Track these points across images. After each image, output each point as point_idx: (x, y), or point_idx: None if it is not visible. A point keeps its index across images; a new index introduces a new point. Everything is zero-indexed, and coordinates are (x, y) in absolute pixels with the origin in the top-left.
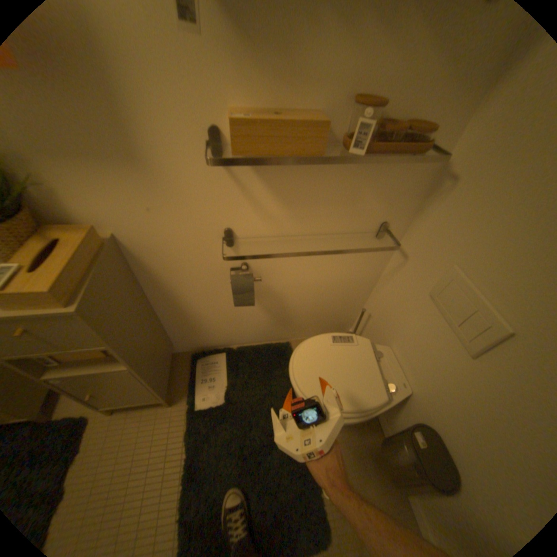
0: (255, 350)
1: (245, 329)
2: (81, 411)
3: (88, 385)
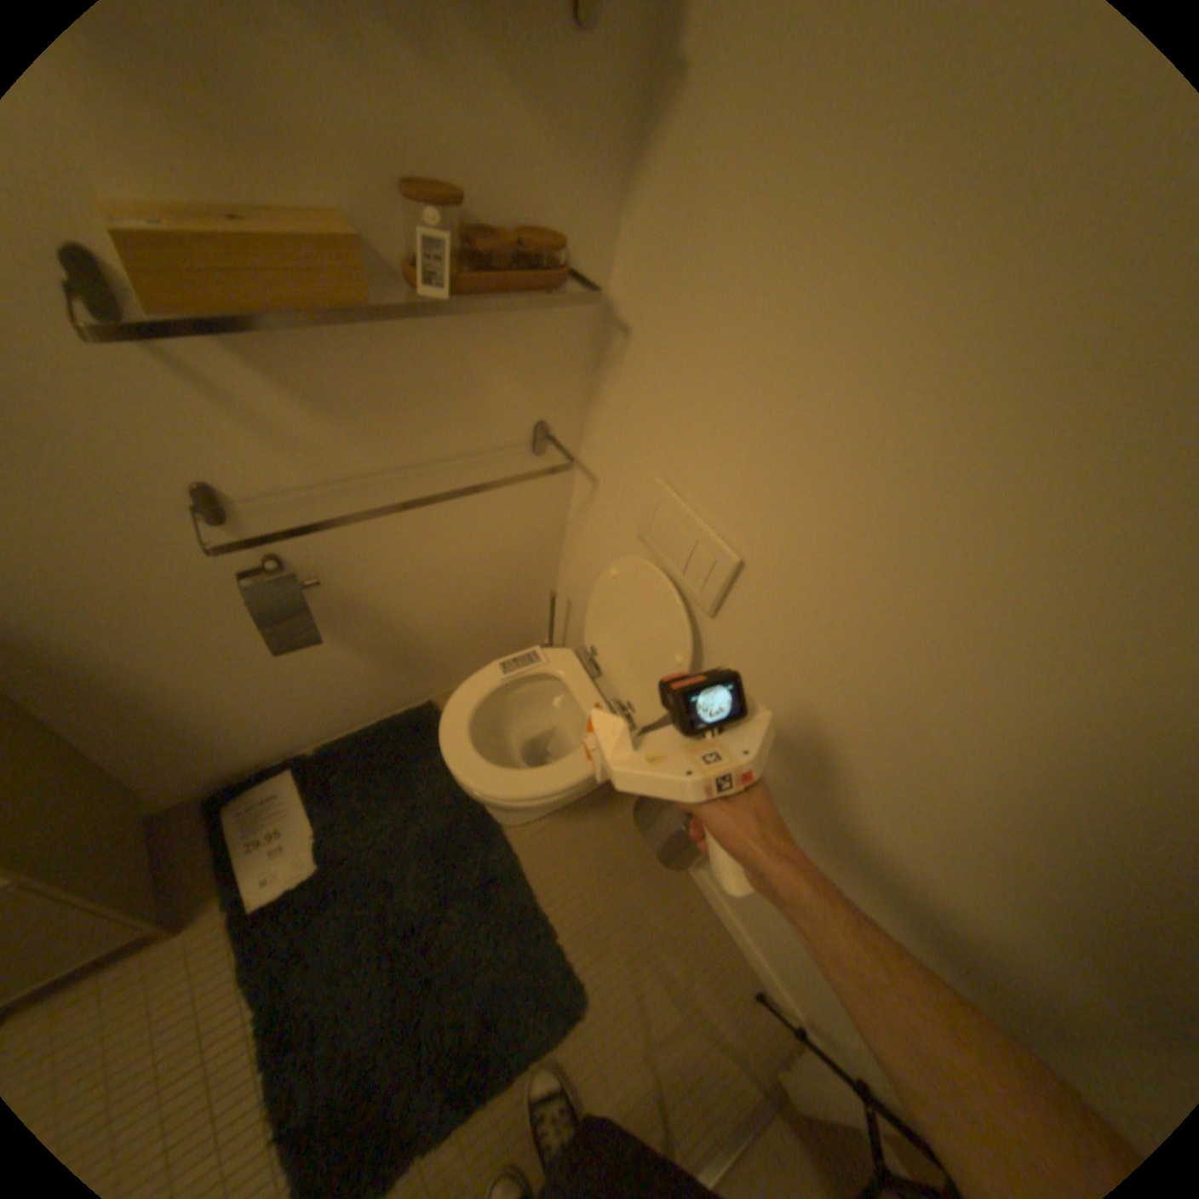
0: (360, 740)
1: (323, 703)
2: None
3: None
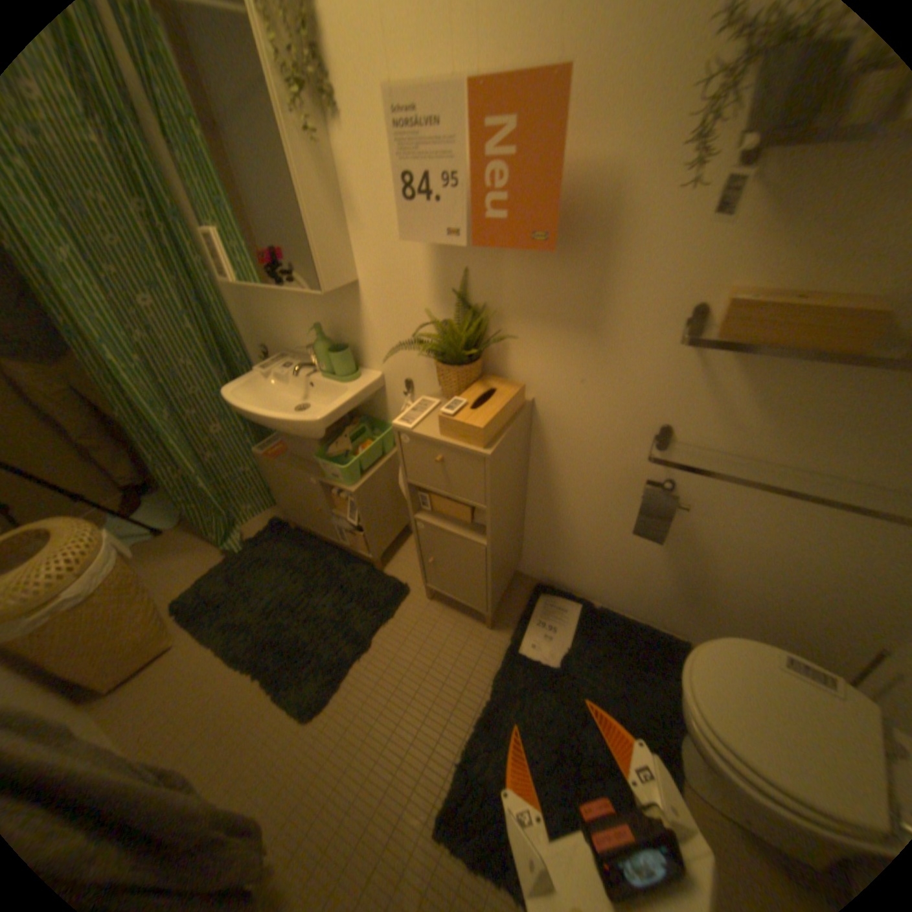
0: (630, 626)
1: (628, 585)
2: (408, 581)
3: (442, 546)
